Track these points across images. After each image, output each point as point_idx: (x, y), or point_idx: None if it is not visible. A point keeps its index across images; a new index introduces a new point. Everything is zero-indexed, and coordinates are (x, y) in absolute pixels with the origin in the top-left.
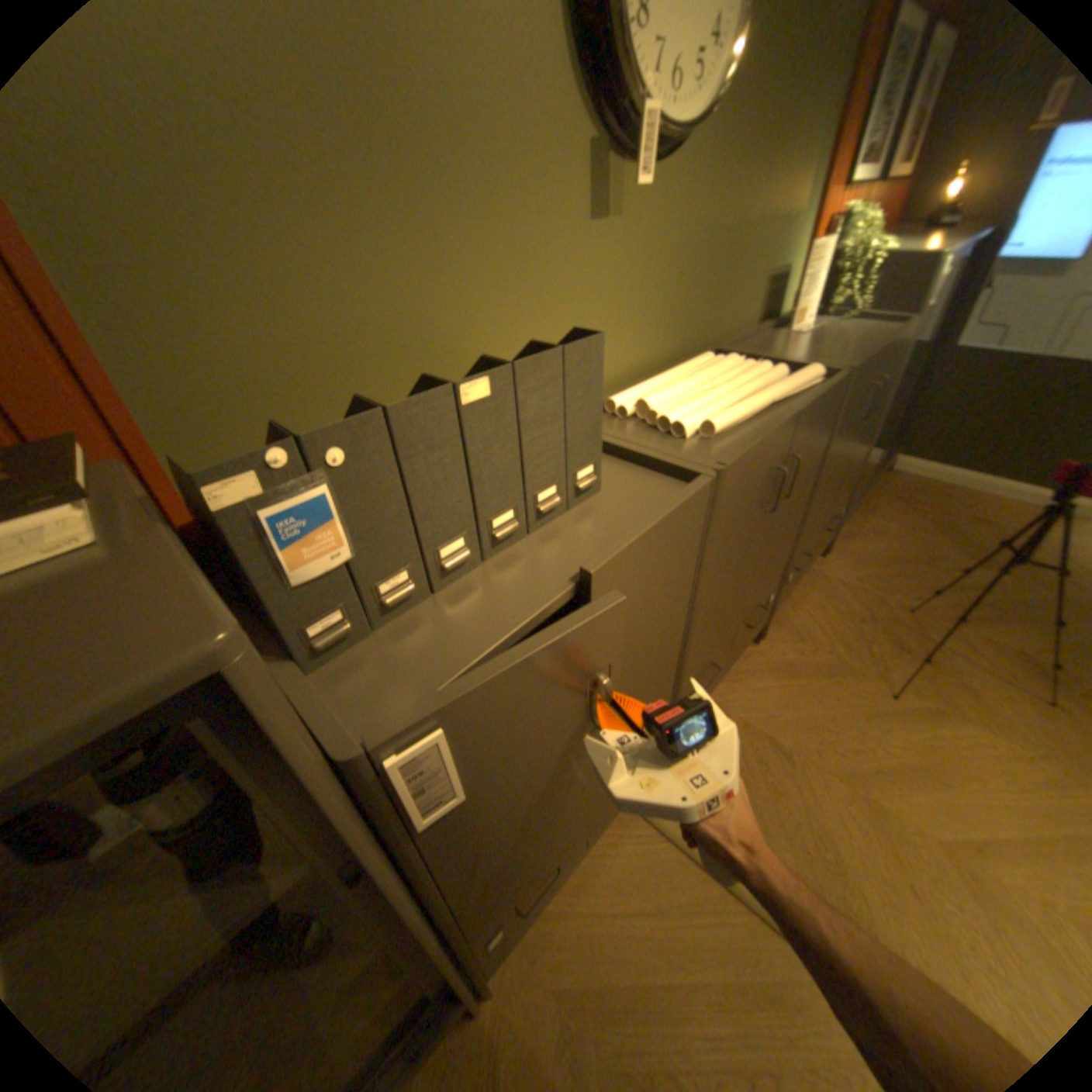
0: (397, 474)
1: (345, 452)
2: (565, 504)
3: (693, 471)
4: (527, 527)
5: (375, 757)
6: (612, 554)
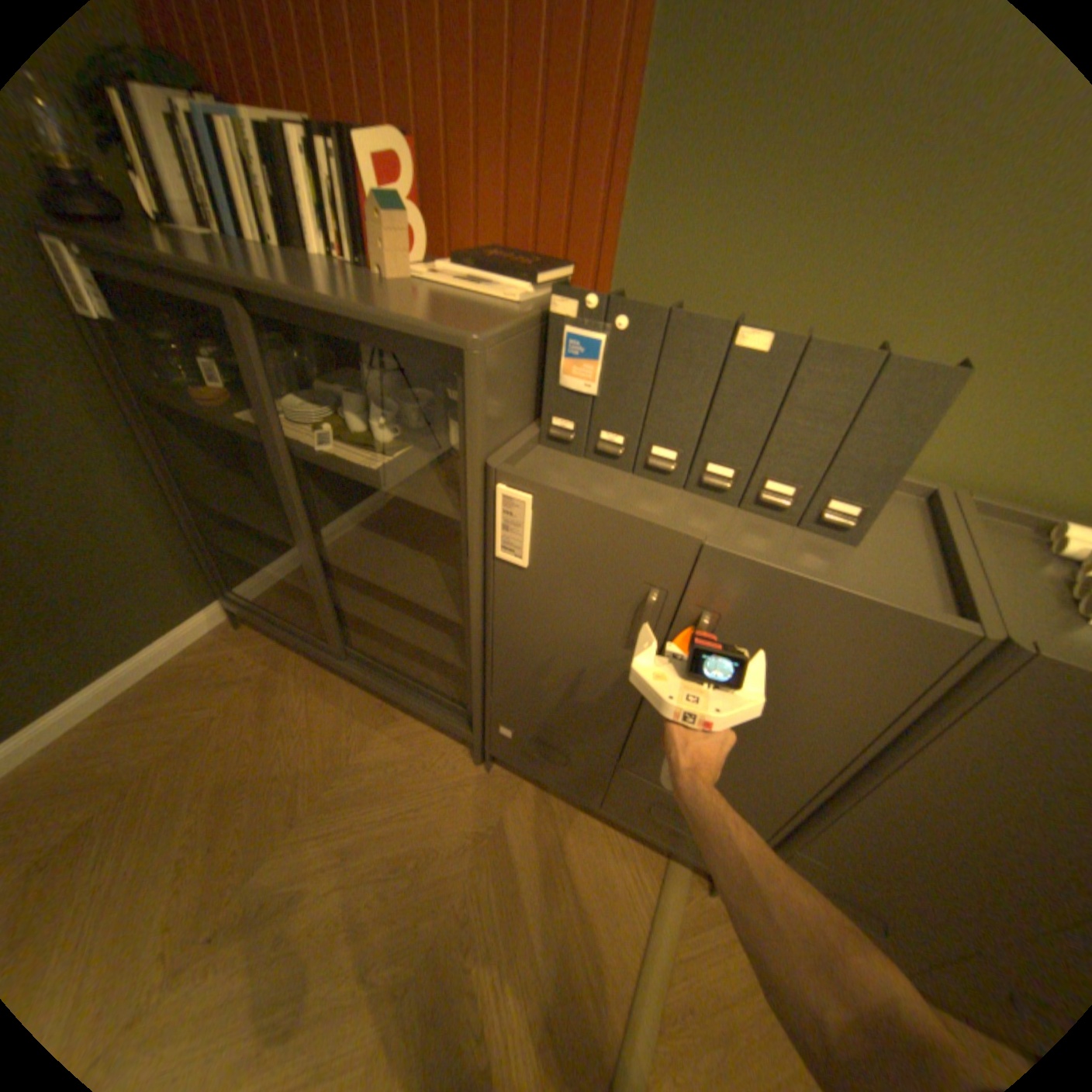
0: (655, 363)
1: (630, 324)
2: (799, 518)
3: (983, 618)
4: (742, 499)
5: (497, 479)
6: (745, 553)
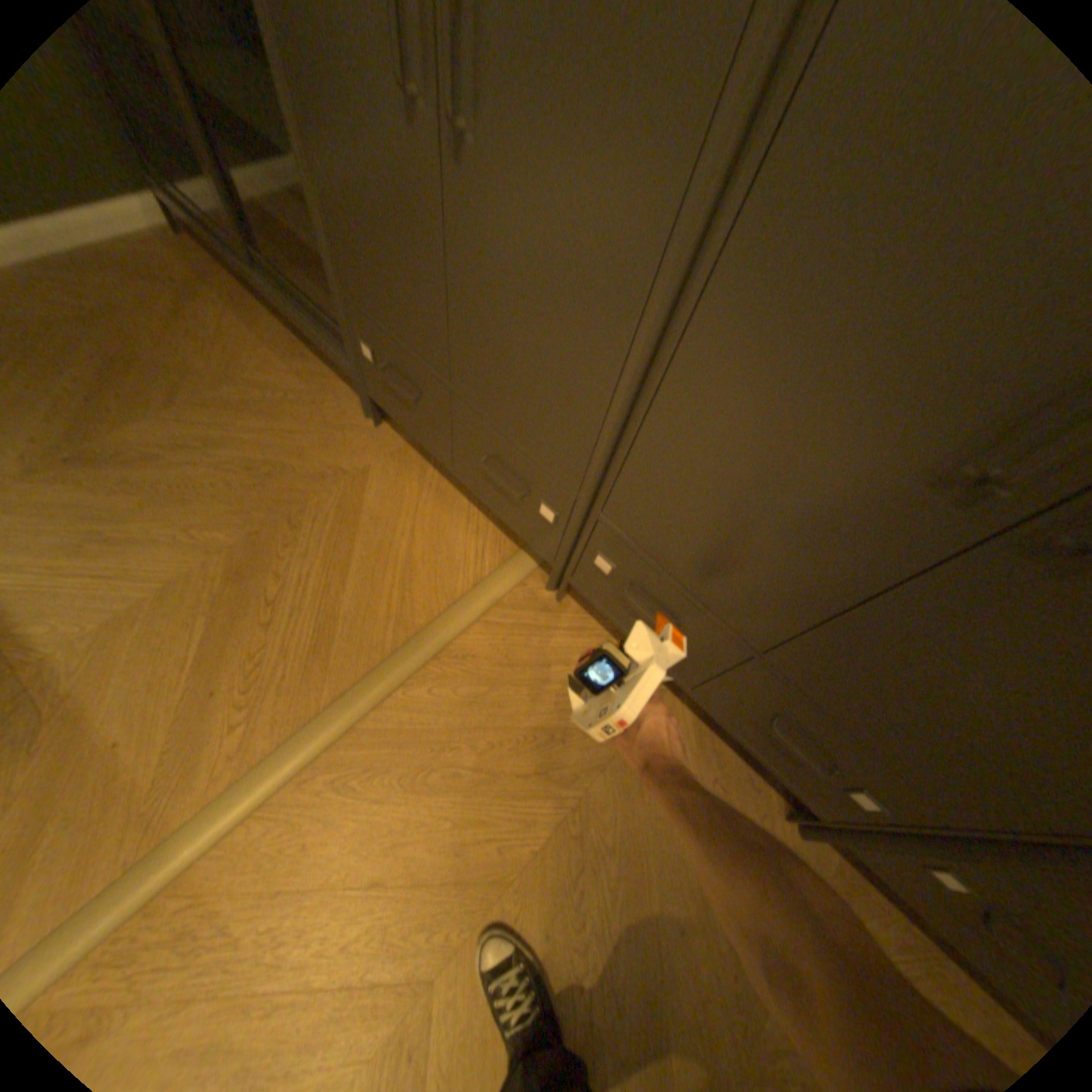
0: None
1: None
2: None
3: None
4: None
5: None
6: None
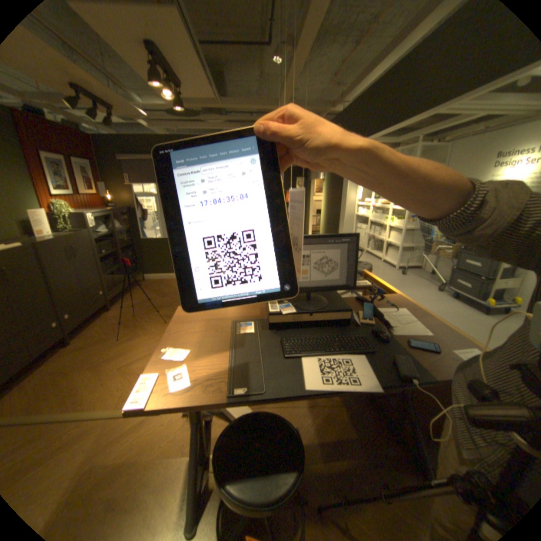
0: None
1: None
2: None
3: None
4: None
5: None
6: None
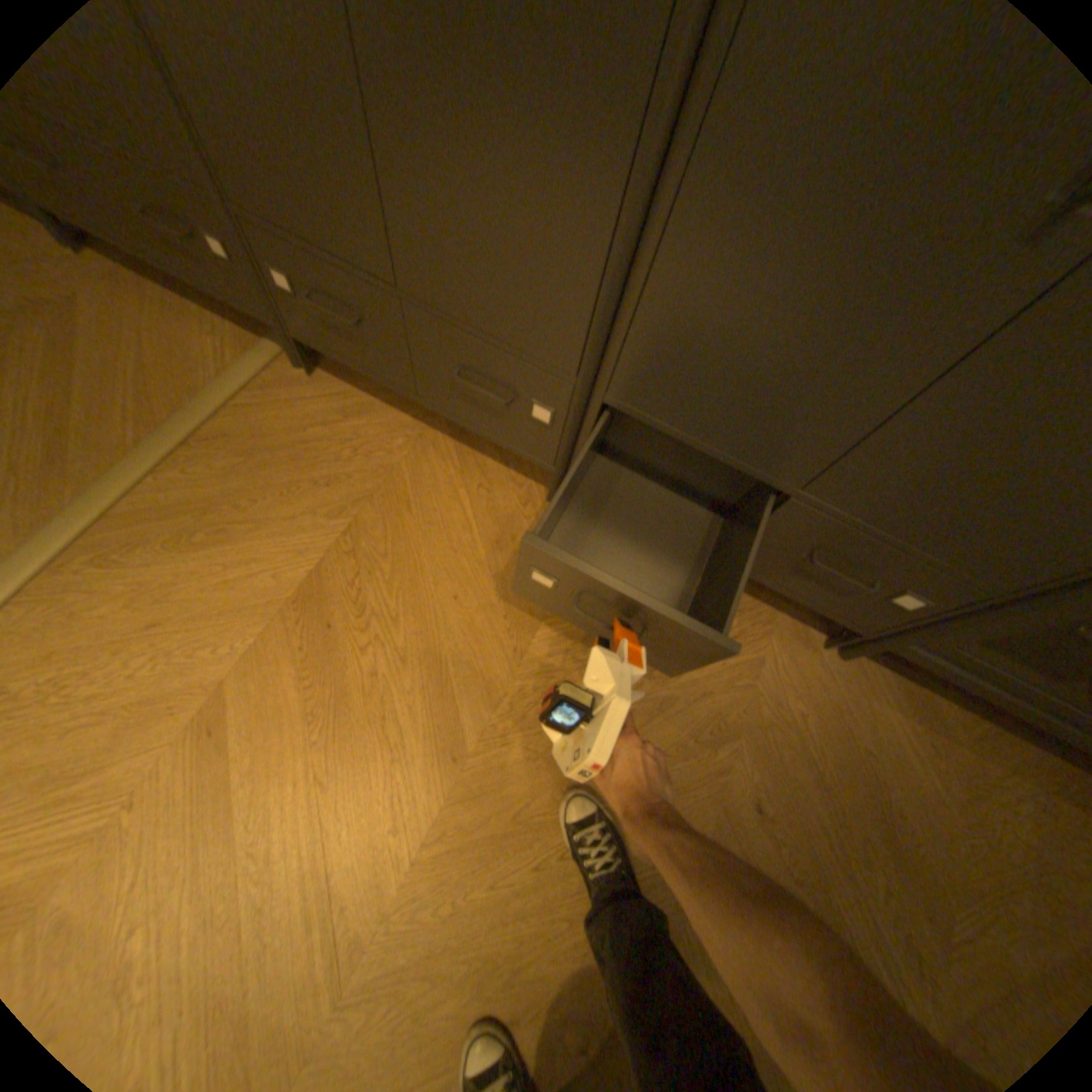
0: None
1: None
2: None
3: None
4: None
5: None
6: None
